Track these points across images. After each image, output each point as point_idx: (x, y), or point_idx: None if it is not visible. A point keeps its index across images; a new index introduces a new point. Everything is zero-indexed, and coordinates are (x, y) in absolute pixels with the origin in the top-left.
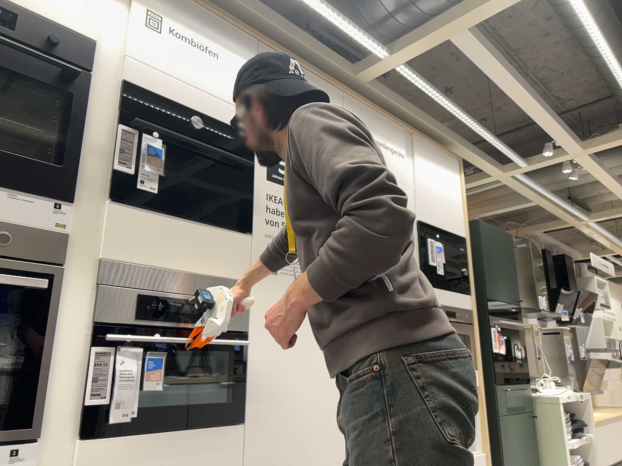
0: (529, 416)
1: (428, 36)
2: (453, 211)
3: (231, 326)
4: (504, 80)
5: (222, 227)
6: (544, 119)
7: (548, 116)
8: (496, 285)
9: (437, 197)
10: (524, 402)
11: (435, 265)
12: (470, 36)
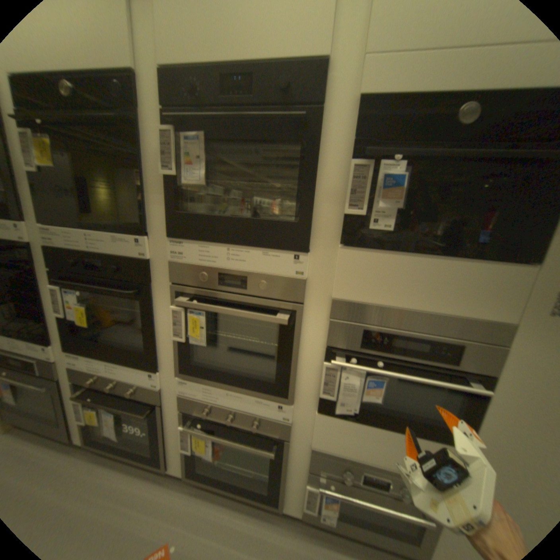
0: None
1: None
2: None
3: (473, 368)
4: None
5: (488, 257)
6: None
7: None
8: None
9: None
10: None
11: None
12: None
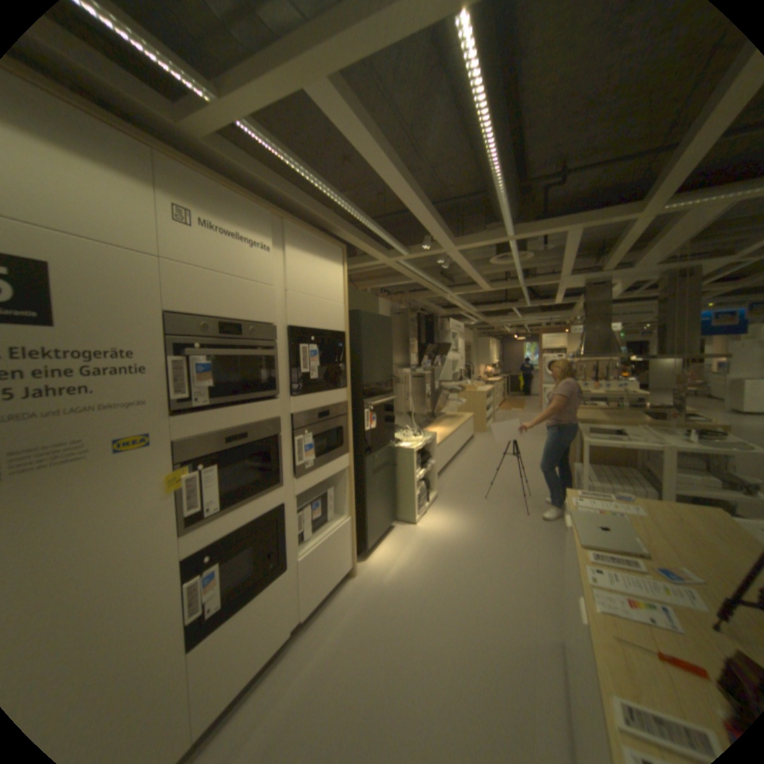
0: (390, 466)
1: (269, 77)
2: (333, 307)
3: None
4: (384, 167)
5: None
6: (426, 217)
7: (429, 215)
8: (373, 369)
9: (314, 295)
10: (388, 458)
11: (307, 372)
12: (333, 92)
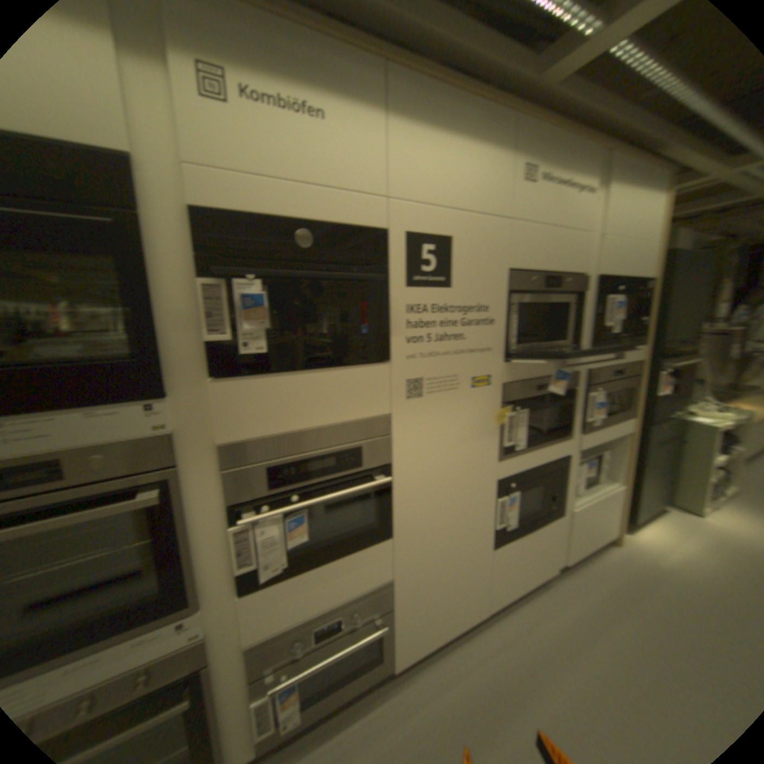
0: (680, 443)
1: None
2: (649, 248)
3: (373, 463)
4: None
5: (356, 363)
6: None
7: None
8: (682, 323)
9: (631, 236)
10: (679, 432)
11: (612, 325)
12: None
